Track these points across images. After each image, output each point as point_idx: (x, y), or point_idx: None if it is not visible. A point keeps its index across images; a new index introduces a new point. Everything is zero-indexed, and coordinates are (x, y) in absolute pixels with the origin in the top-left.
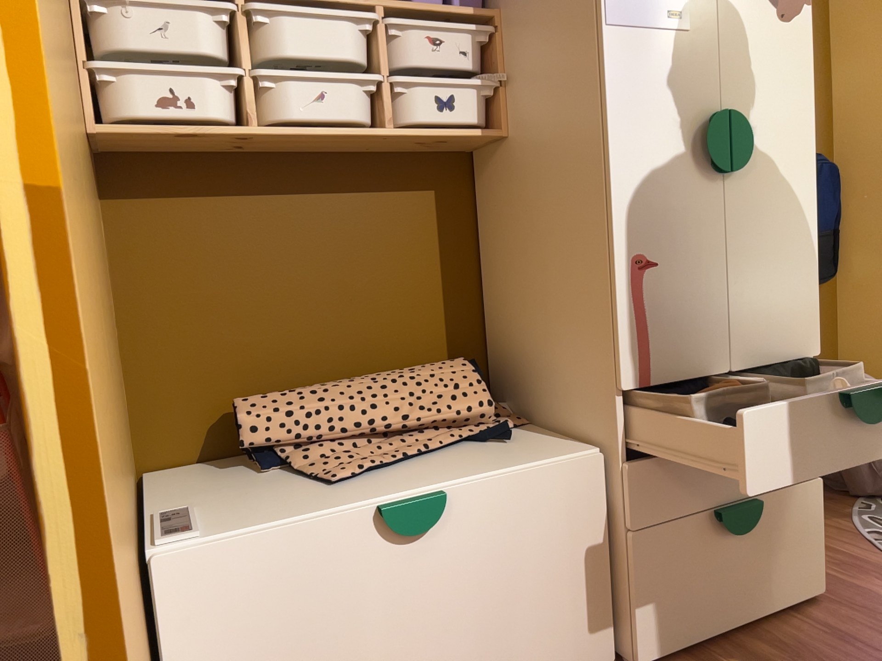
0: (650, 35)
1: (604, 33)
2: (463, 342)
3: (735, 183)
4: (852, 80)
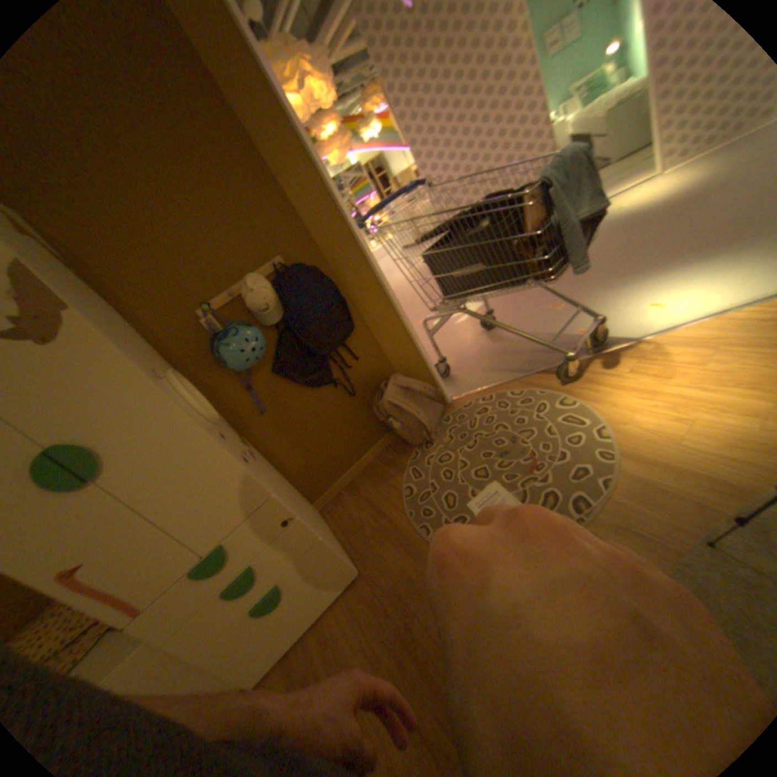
0: None
1: None
2: None
3: (107, 476)
4: (298, 190)
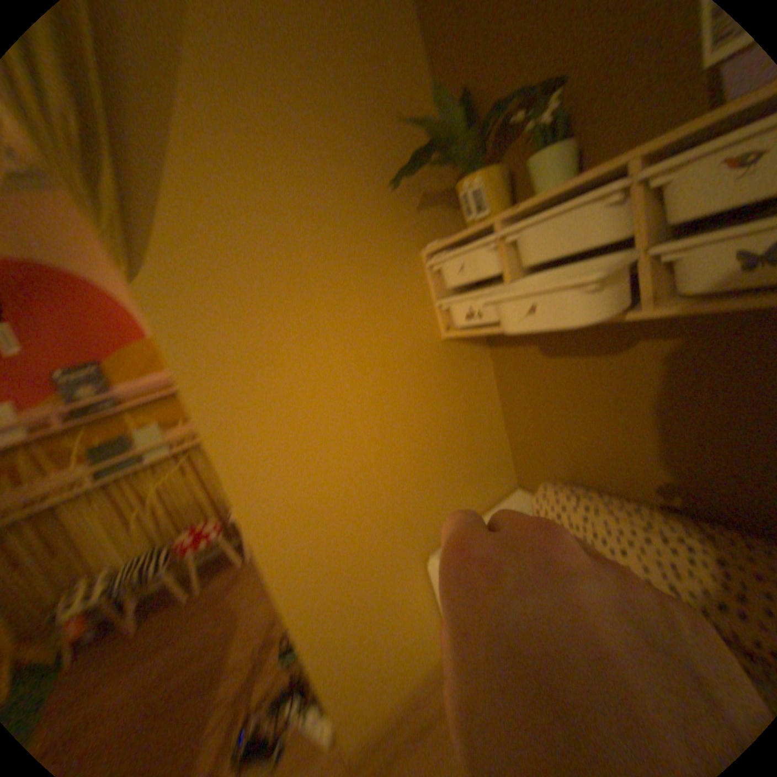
0: None
1: None
2: None
3: None
4: None
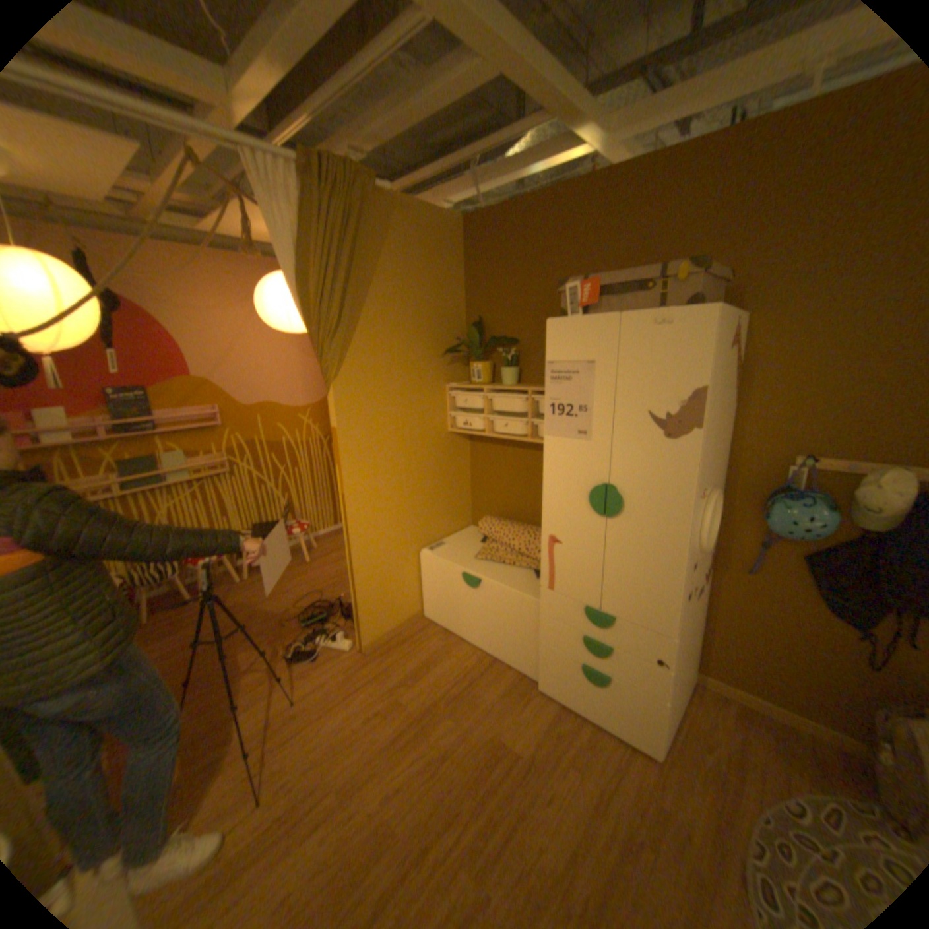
0: (566, 441)
1: (544, 438)
2: None
3: (613, 522)
4: None
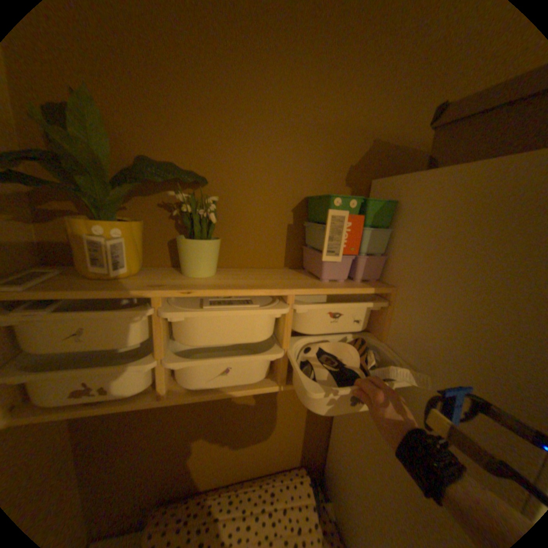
0: None
1: None
2: (310, 452)
3: None
4: None
